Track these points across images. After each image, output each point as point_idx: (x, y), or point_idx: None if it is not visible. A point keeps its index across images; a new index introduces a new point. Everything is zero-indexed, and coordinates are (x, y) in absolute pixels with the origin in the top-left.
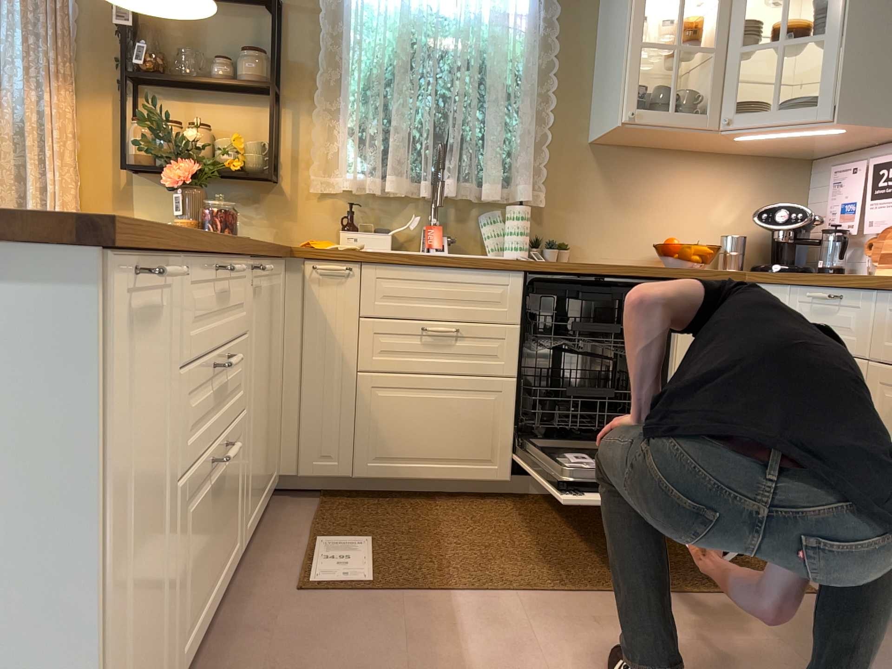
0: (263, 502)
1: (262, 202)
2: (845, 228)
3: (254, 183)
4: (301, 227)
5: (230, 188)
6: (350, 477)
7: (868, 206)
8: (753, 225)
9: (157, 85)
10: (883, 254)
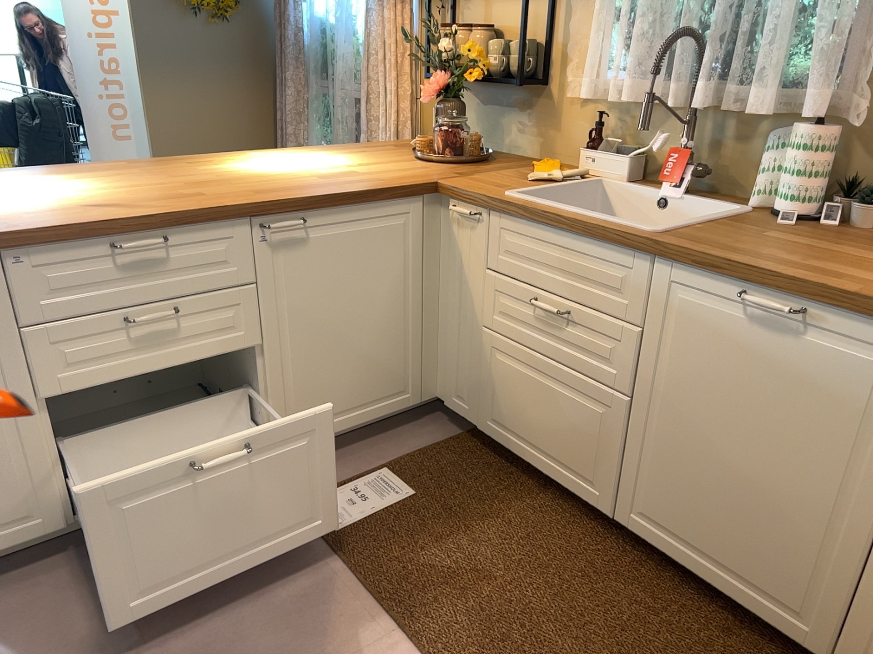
0: (358, 417)
1: (531, 108)
2: None
3: (526, 86)
4: (561, 139)
5: (509, 93)
6: (478, 426)
7: None
8: None
9: None
10: None
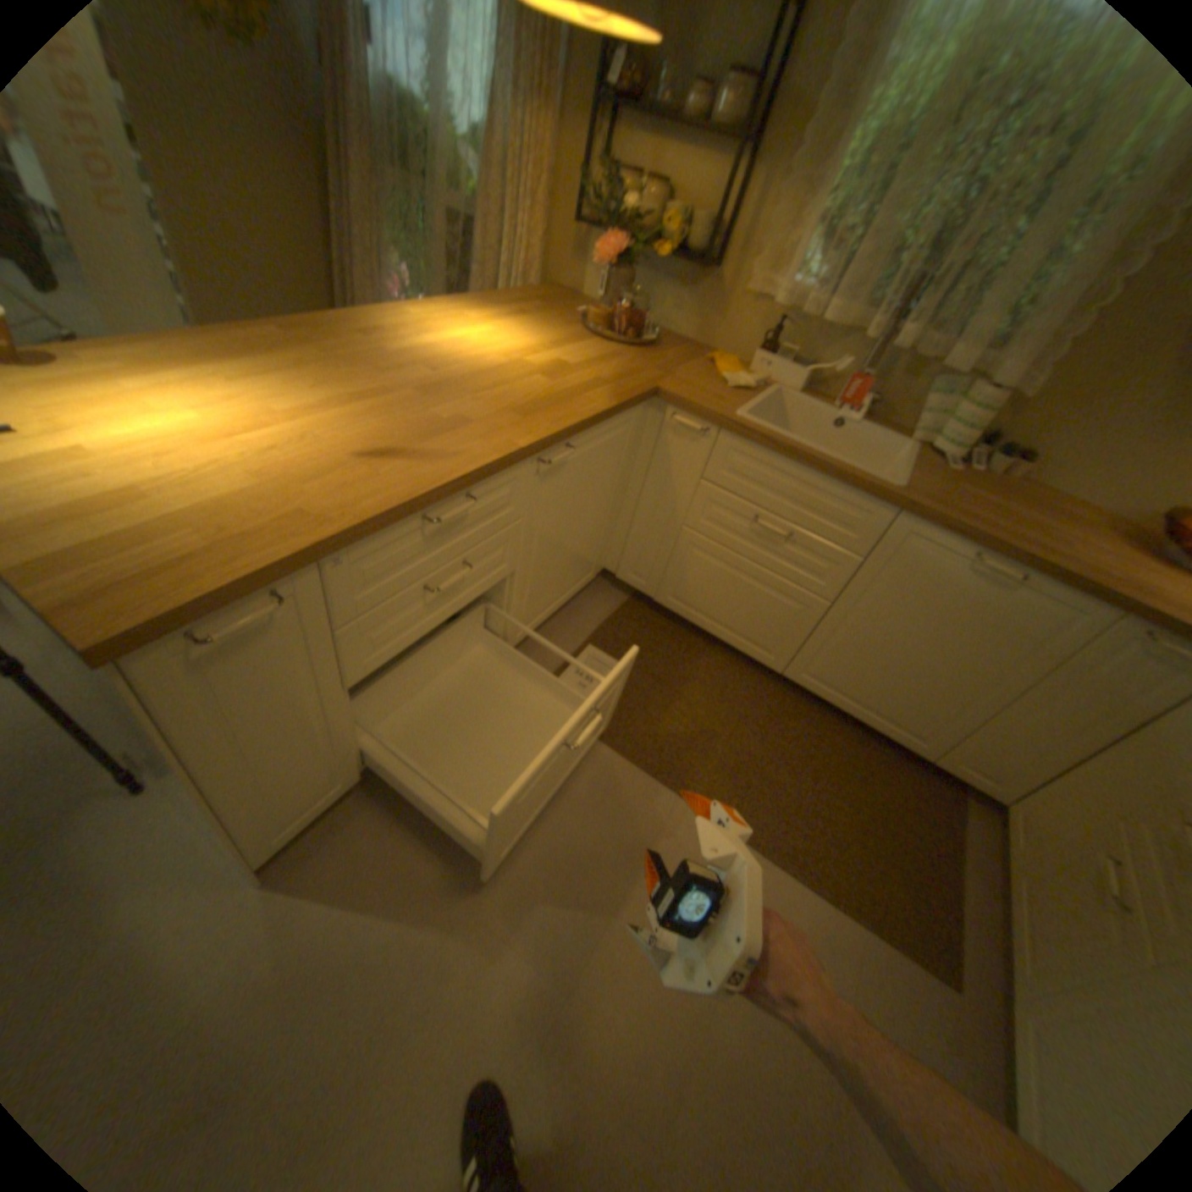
0: (560, 603)
1: (697, 285)
2: None
3: (696, 260)
4: (725, 327)
5: (672, 260)
6: (653, 598)
7: None
8: None
9: (632, 105)
10: None
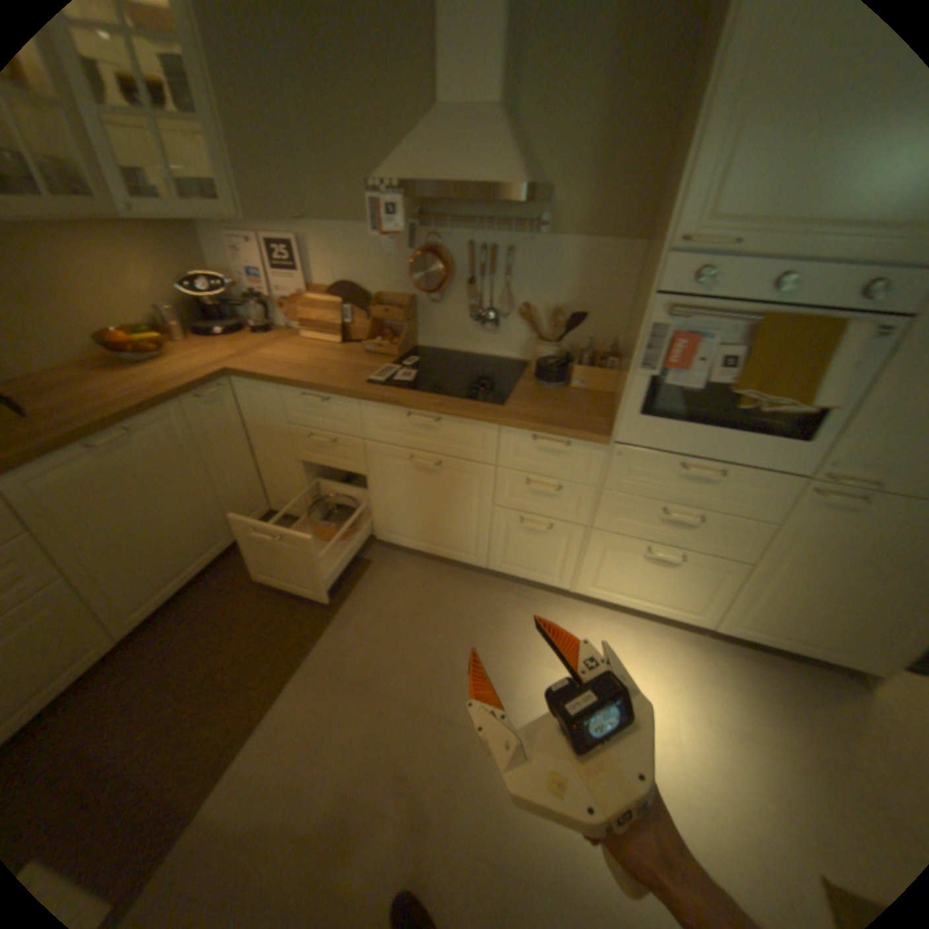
0: None
1: None
2: (253, 290)
3: None
4: None
5: None
6: None
7: (266, 275)
8: (166, 287)
9: None
10: (295, 318)
